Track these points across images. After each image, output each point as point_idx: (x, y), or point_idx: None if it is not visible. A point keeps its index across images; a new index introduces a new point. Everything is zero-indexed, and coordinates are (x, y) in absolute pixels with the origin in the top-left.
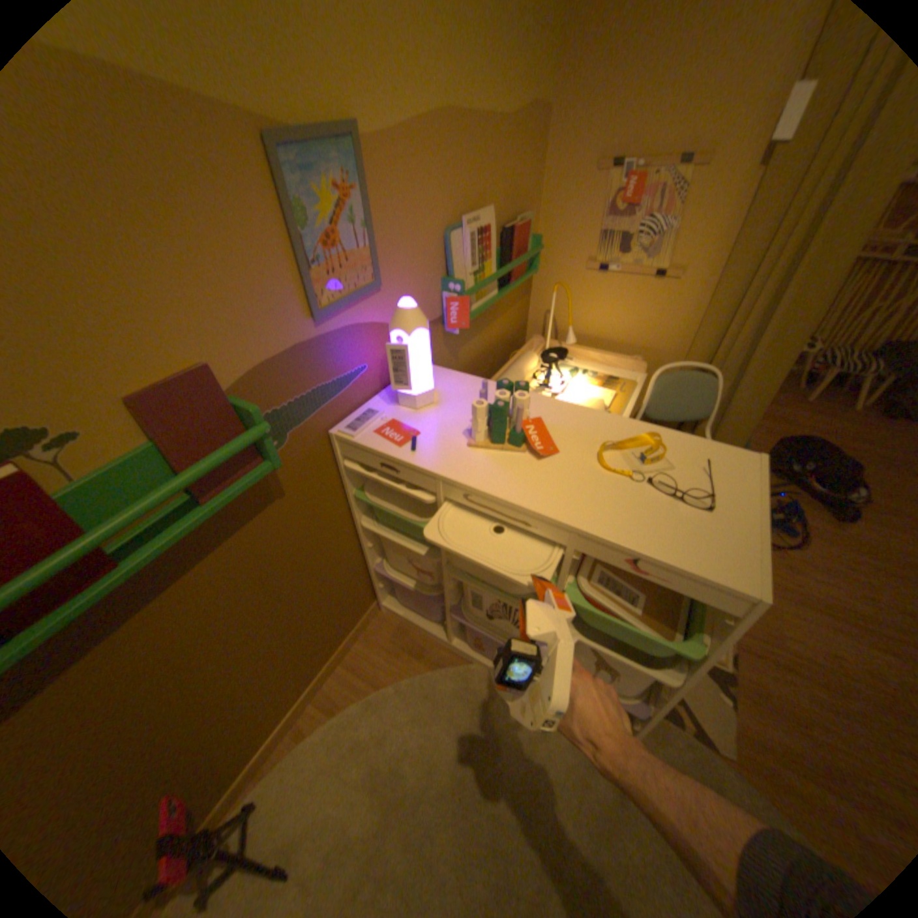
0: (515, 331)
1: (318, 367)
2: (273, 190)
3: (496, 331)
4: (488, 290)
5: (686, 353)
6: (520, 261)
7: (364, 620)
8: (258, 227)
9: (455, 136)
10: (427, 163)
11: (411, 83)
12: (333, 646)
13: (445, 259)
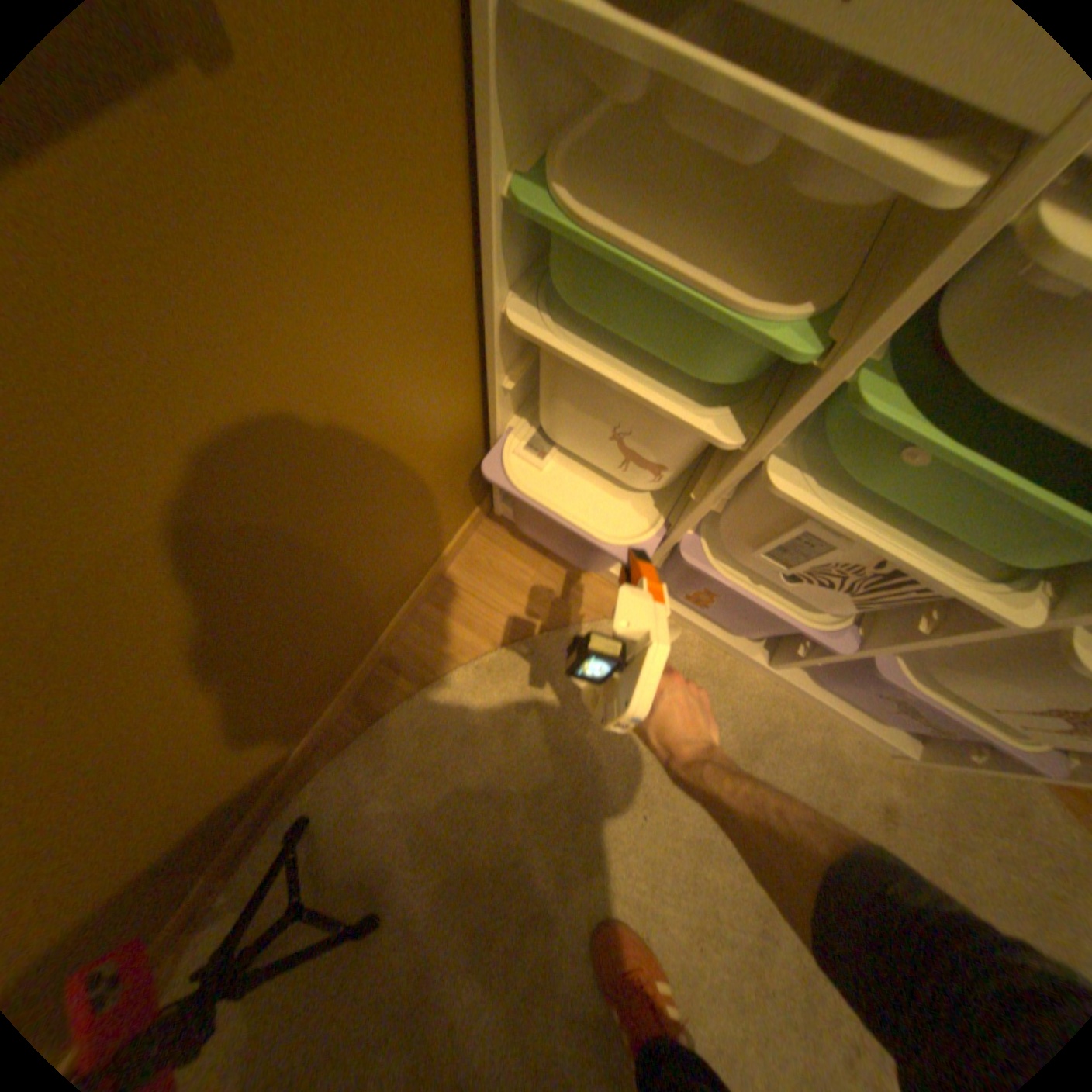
0: None
1: None
2: None
3: None
4: None
5: None
6: None
7: (467, 528)
8: None
9: None
10: None
11: None
12: (416, 575)
13: None
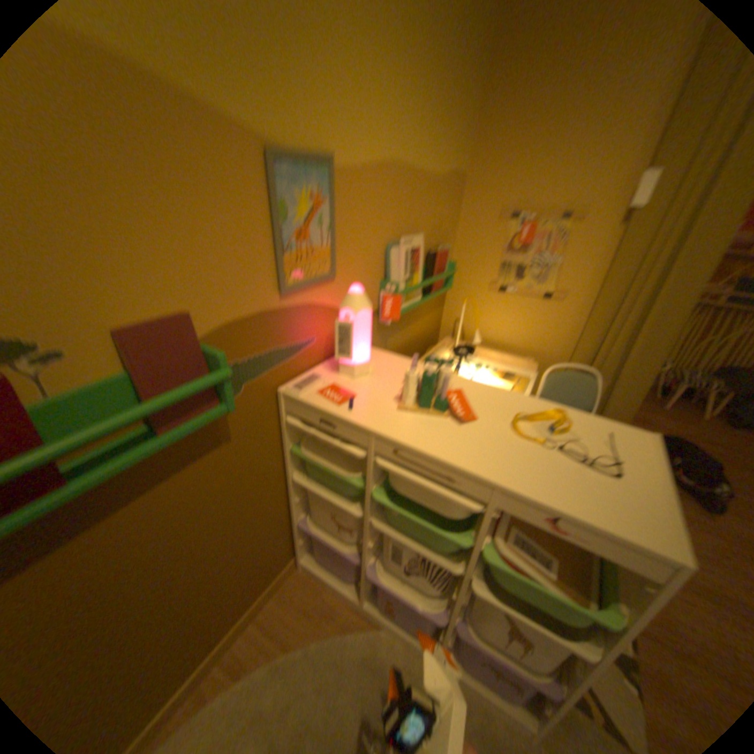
0: (431, 331)
1: (278, 330)
2: (267, 187)
3: (417, 329)
4: (415, 294)
5: (571, 357)
6: (441, 276)
7: (282, 576)
8: (250, 211)
9: (401, 179)
10: (380, 193)
11: (375, 138)
12: (249, 599)
13: (386, 266)
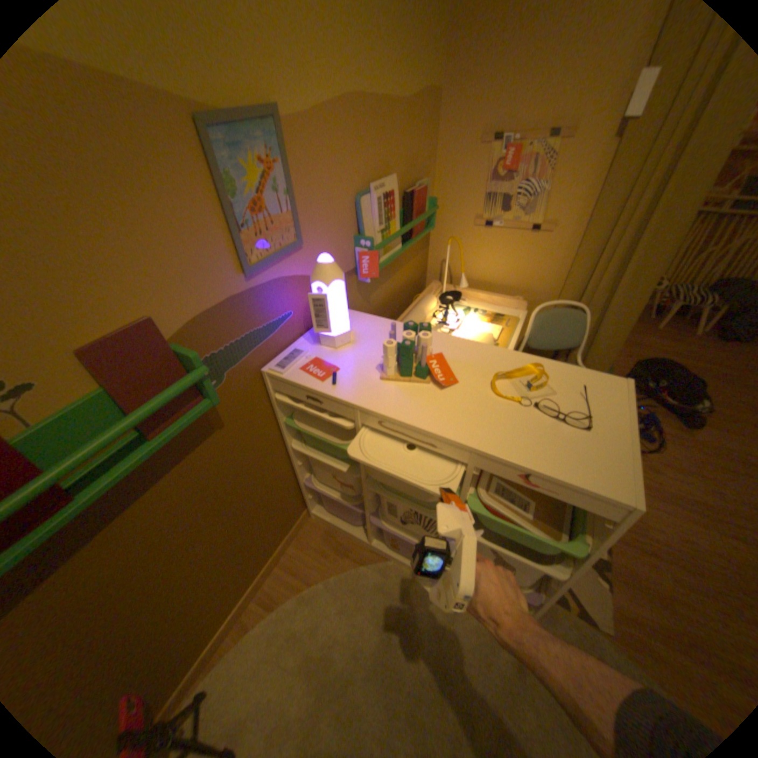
0: (416, 277)
1: (250, 315)
2: (205, 165)
3: (401, 279)
4: (393, 245)
5: (559, 293)
6: (419, 220)
7: (296, 527)
8: (192, 197)
9: (362, 116)
10: (338, 140)
11: (323, 73)
12: (270, 550)
13: (357, 220)
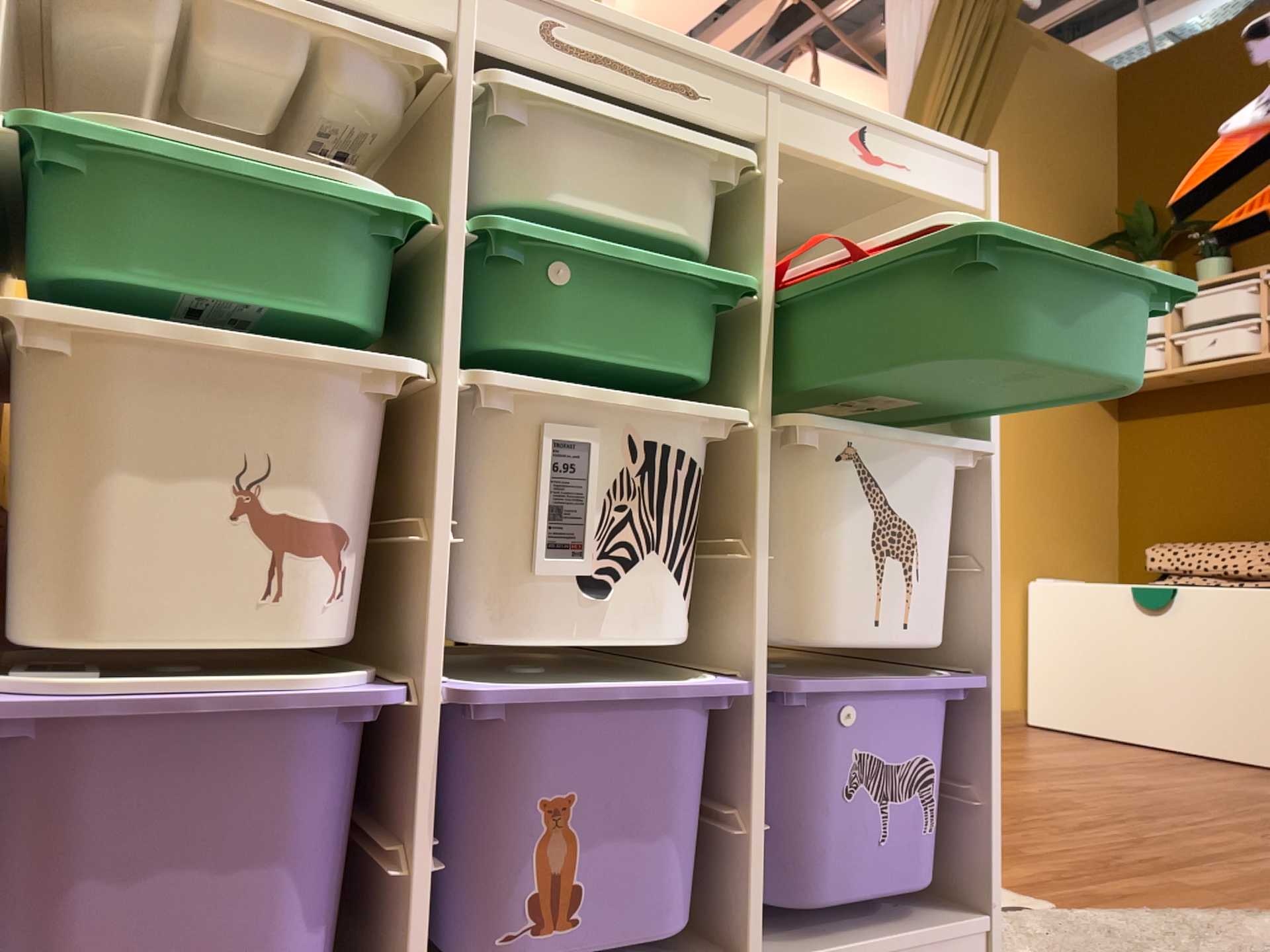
0: None
1: None
2: None
3: None
4: None
5: None
6: None
7: None
8: None
9: None
10: None
11: None
12: None
13: None
